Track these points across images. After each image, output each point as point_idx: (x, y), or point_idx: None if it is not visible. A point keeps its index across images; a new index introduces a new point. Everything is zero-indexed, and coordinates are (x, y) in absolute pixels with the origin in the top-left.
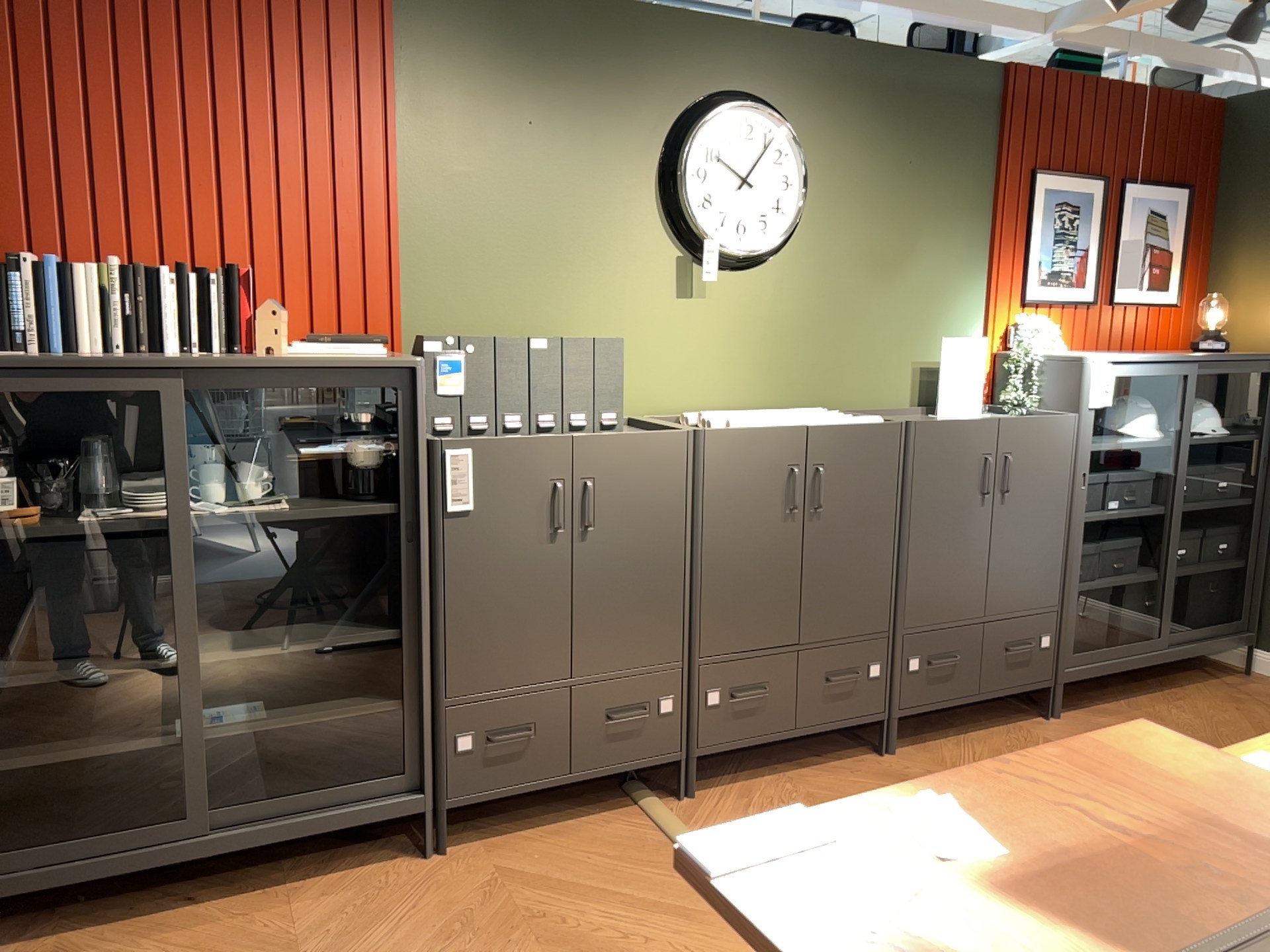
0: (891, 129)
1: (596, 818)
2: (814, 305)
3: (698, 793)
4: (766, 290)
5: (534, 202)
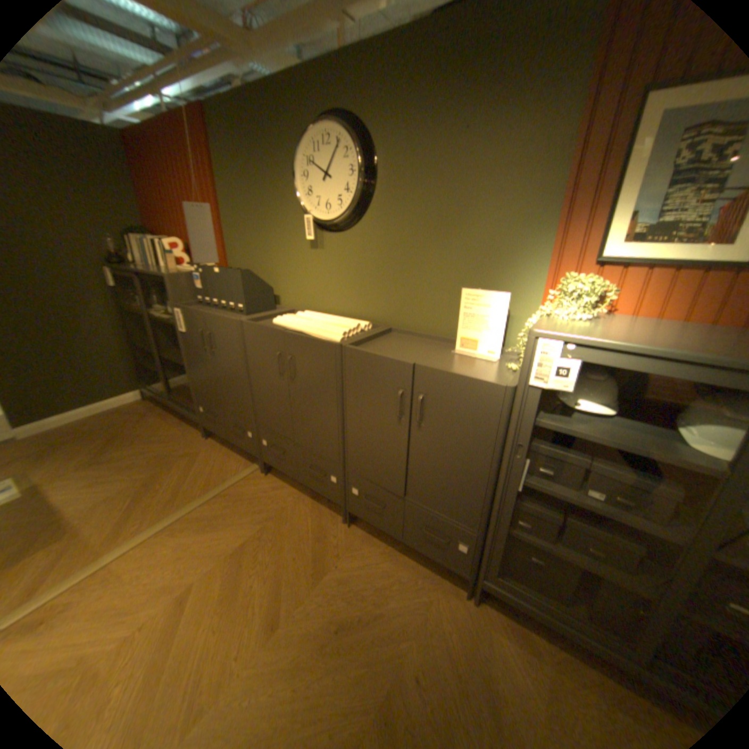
0: (447, 97)
1: (240, 459)
2: (383, 256)
3: (271, 476)
4: (354, 245)
5: (253, 202)
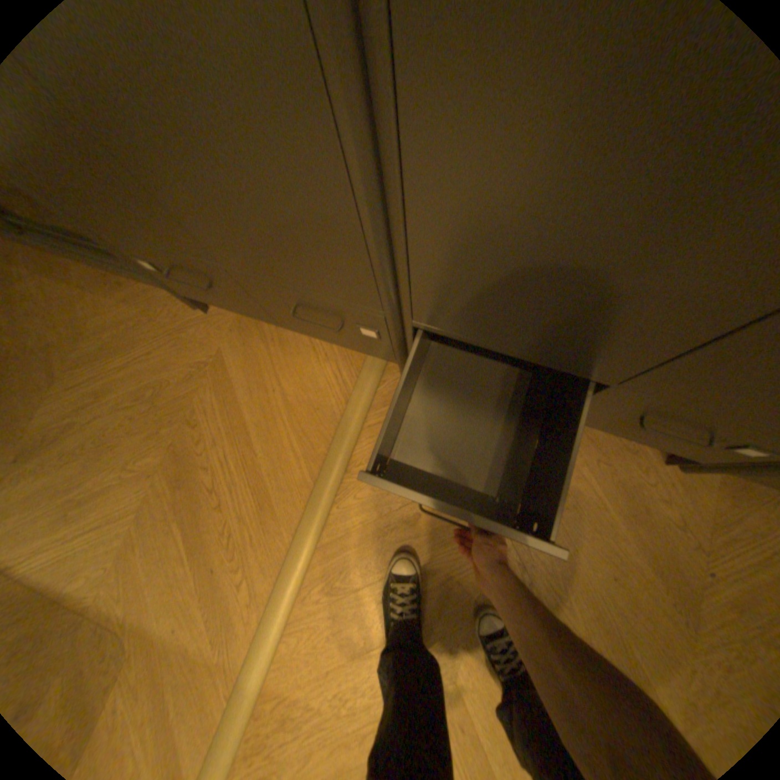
0: None
1: (325, 348)
2: None
3: None
4: None
5: None
